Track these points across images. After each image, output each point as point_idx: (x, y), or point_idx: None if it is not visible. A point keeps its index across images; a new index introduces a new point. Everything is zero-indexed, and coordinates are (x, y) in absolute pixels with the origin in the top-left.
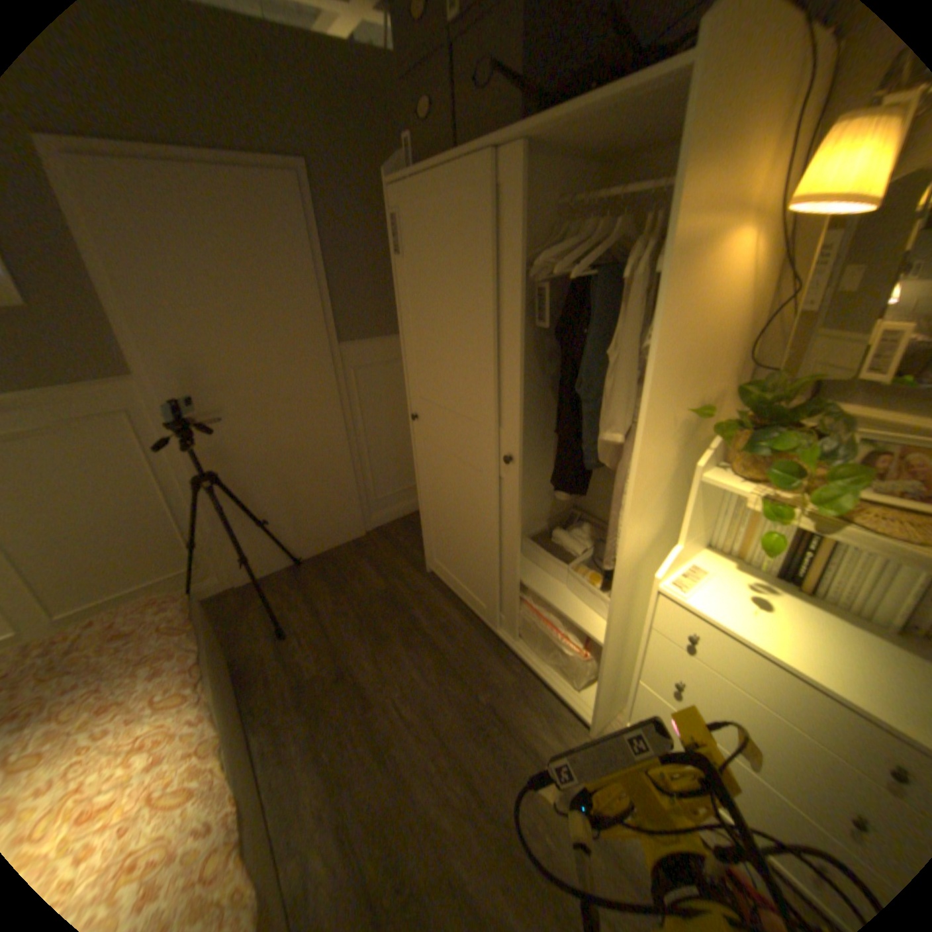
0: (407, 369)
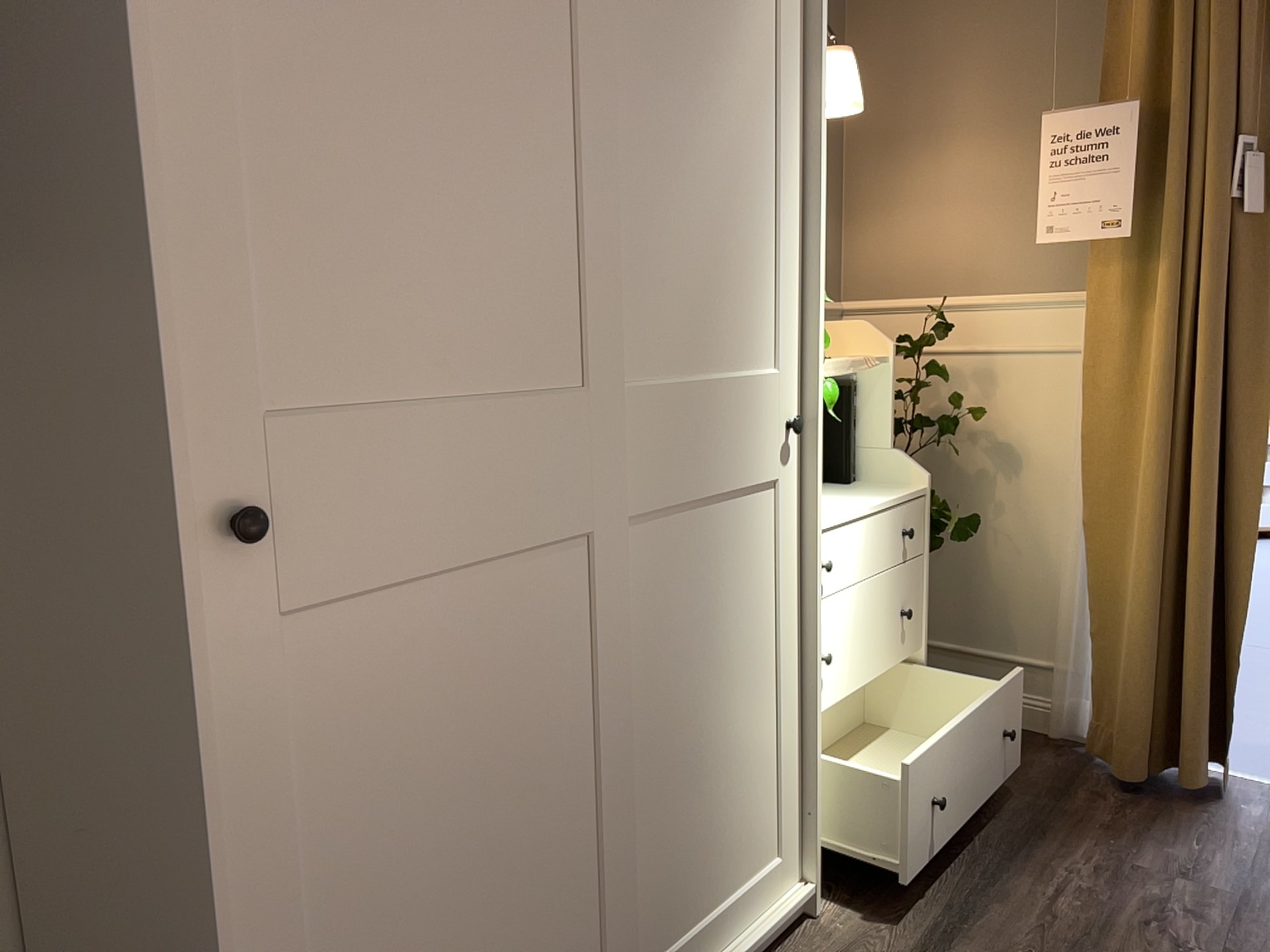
0: (179, 287)
